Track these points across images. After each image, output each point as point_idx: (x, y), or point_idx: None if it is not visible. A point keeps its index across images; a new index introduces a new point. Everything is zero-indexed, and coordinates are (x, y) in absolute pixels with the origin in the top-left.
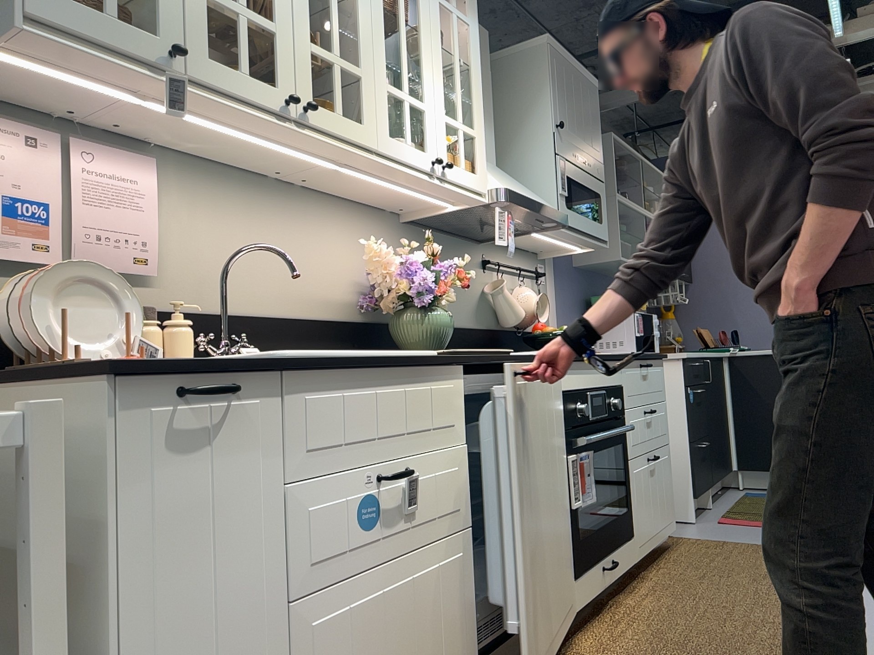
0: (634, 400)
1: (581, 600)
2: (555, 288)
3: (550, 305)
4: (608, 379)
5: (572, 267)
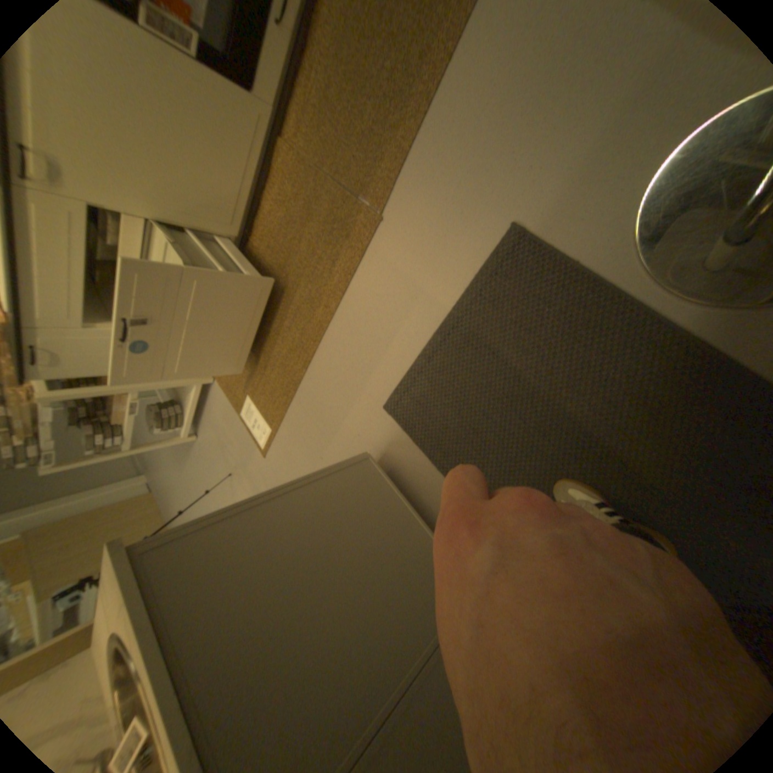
0: None
1: (270, 91)
2: None
3: None
4: None
5: None
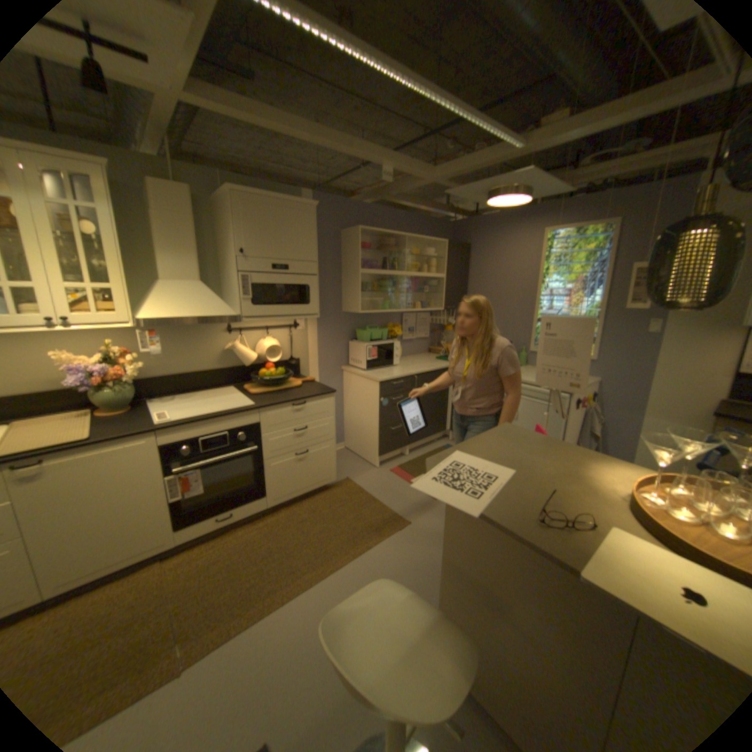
0: (275, 428)
1: (180, 540)
2: (314, 330)
3: (307, 341)
4: (233, 424)
5: (339, 313)
